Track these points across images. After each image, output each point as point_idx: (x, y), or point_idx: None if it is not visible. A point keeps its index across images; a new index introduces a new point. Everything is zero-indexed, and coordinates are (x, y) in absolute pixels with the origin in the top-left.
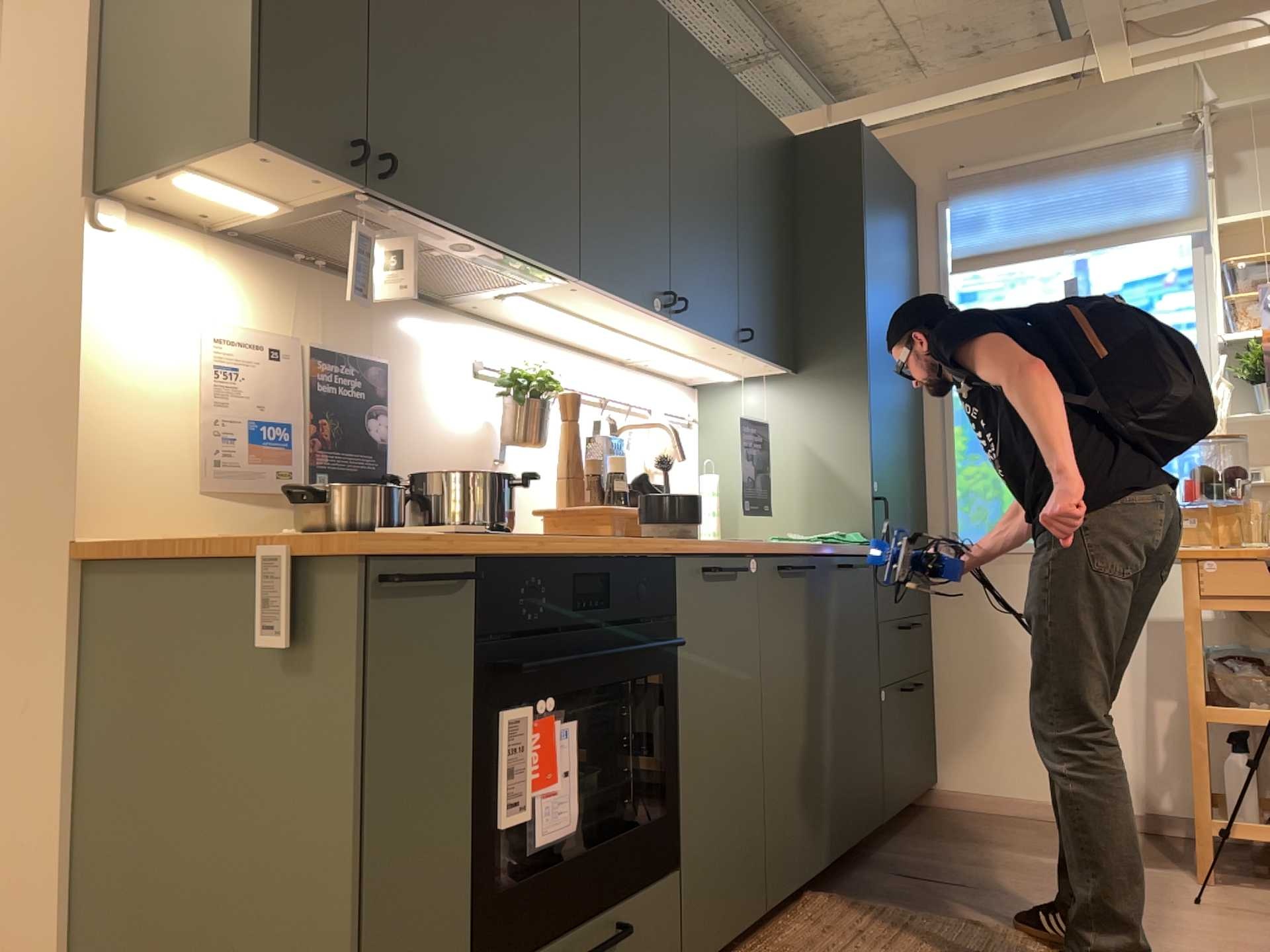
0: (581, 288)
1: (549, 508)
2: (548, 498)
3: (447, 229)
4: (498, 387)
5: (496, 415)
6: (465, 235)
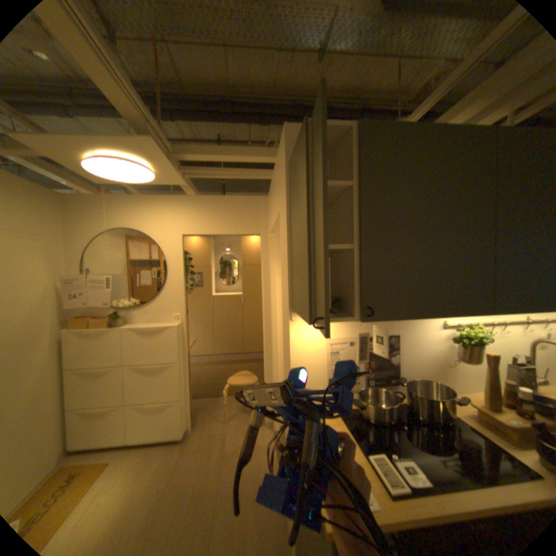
0: (498, 311)
1: (480, 405)
2: (486, 379)
3: (407, 318)
4: (454, 339)
5: (455, 345)
6: (418, 318)
